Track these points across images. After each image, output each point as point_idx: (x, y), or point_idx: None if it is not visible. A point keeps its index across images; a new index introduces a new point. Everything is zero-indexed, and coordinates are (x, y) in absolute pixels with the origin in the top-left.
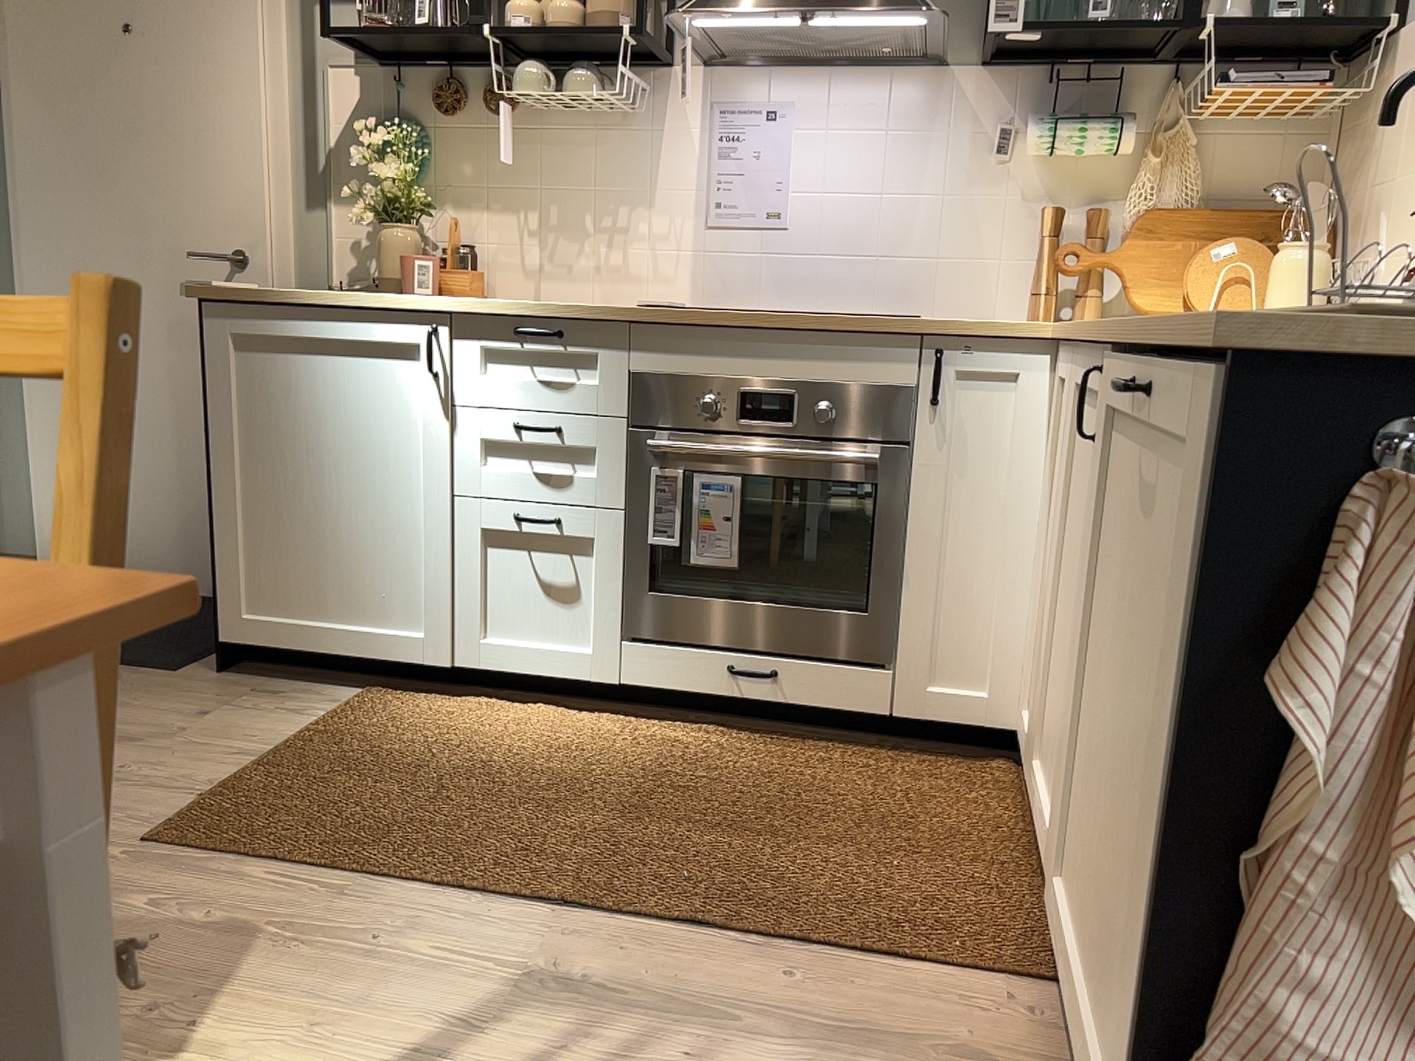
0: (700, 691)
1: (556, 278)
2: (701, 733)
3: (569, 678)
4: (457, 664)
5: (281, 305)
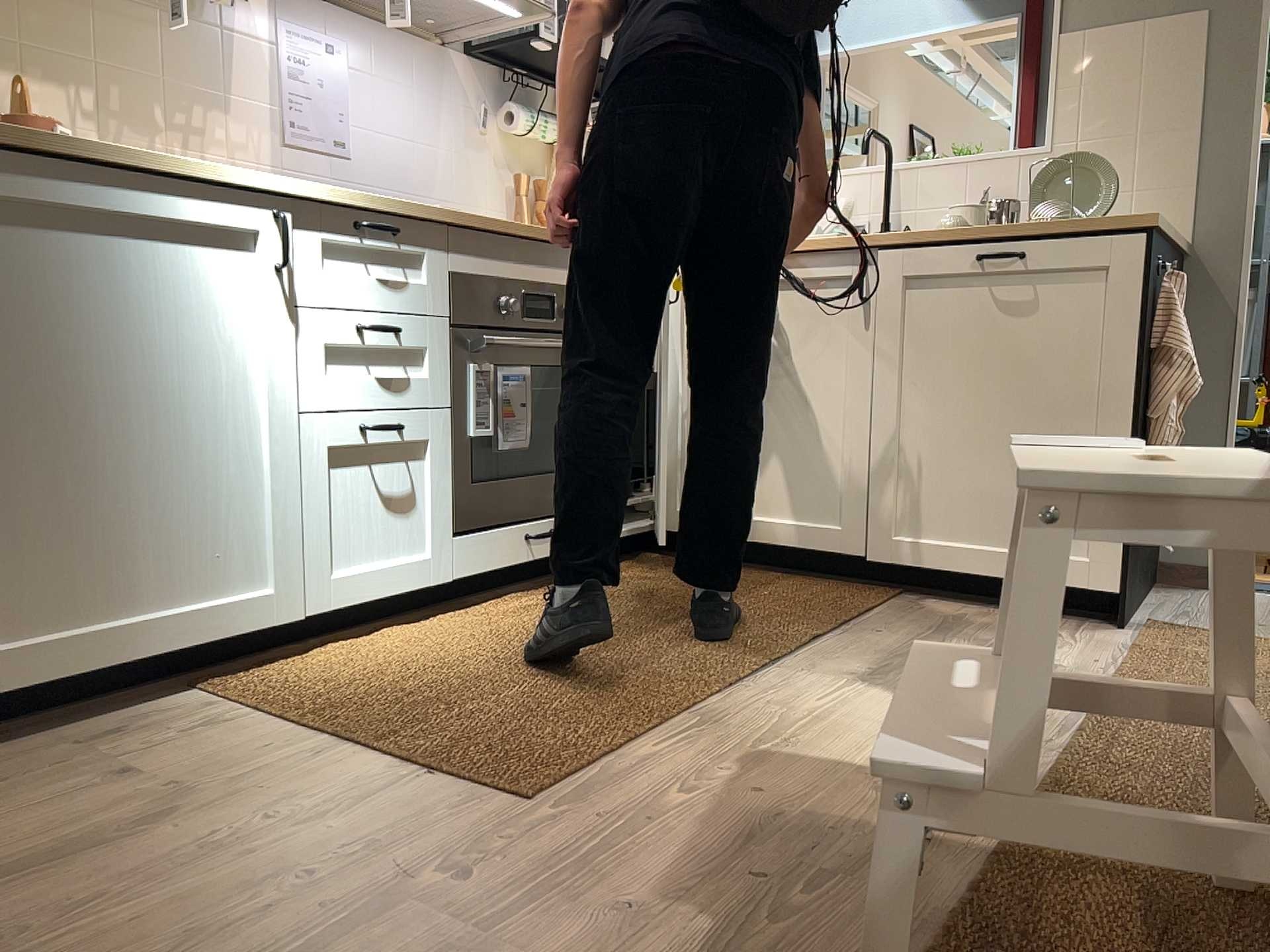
0: (508, 561)
1: None
2: (506, 600)
3: (415, 584)
4: (311, 610)
5: (70, 163)
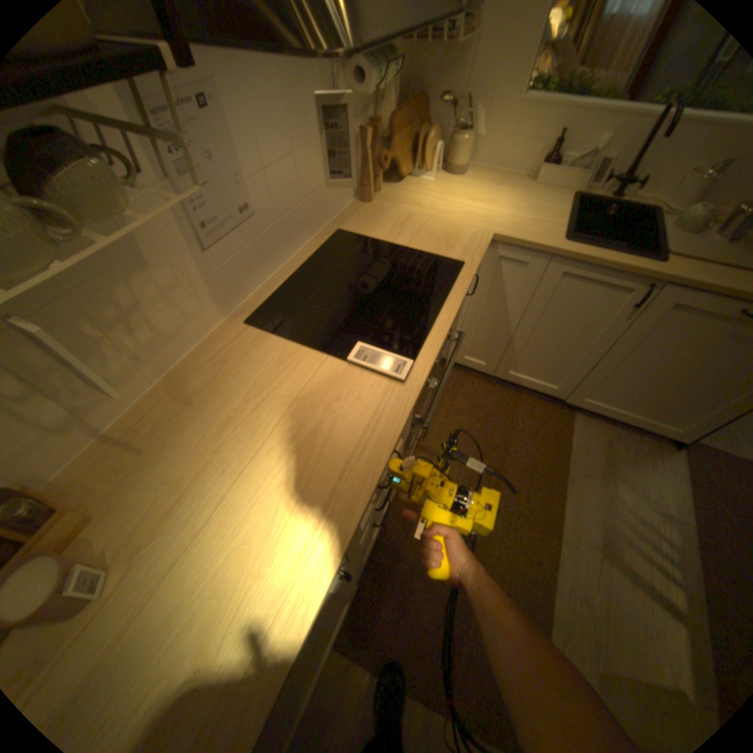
0: None
1: (95, 400)
2: None
3: None
4: None
5: None
